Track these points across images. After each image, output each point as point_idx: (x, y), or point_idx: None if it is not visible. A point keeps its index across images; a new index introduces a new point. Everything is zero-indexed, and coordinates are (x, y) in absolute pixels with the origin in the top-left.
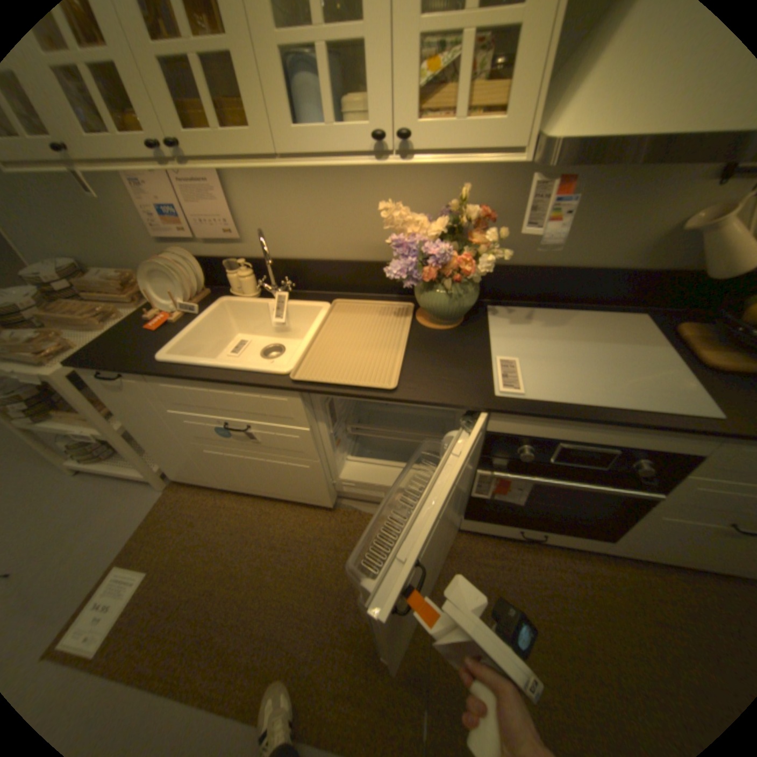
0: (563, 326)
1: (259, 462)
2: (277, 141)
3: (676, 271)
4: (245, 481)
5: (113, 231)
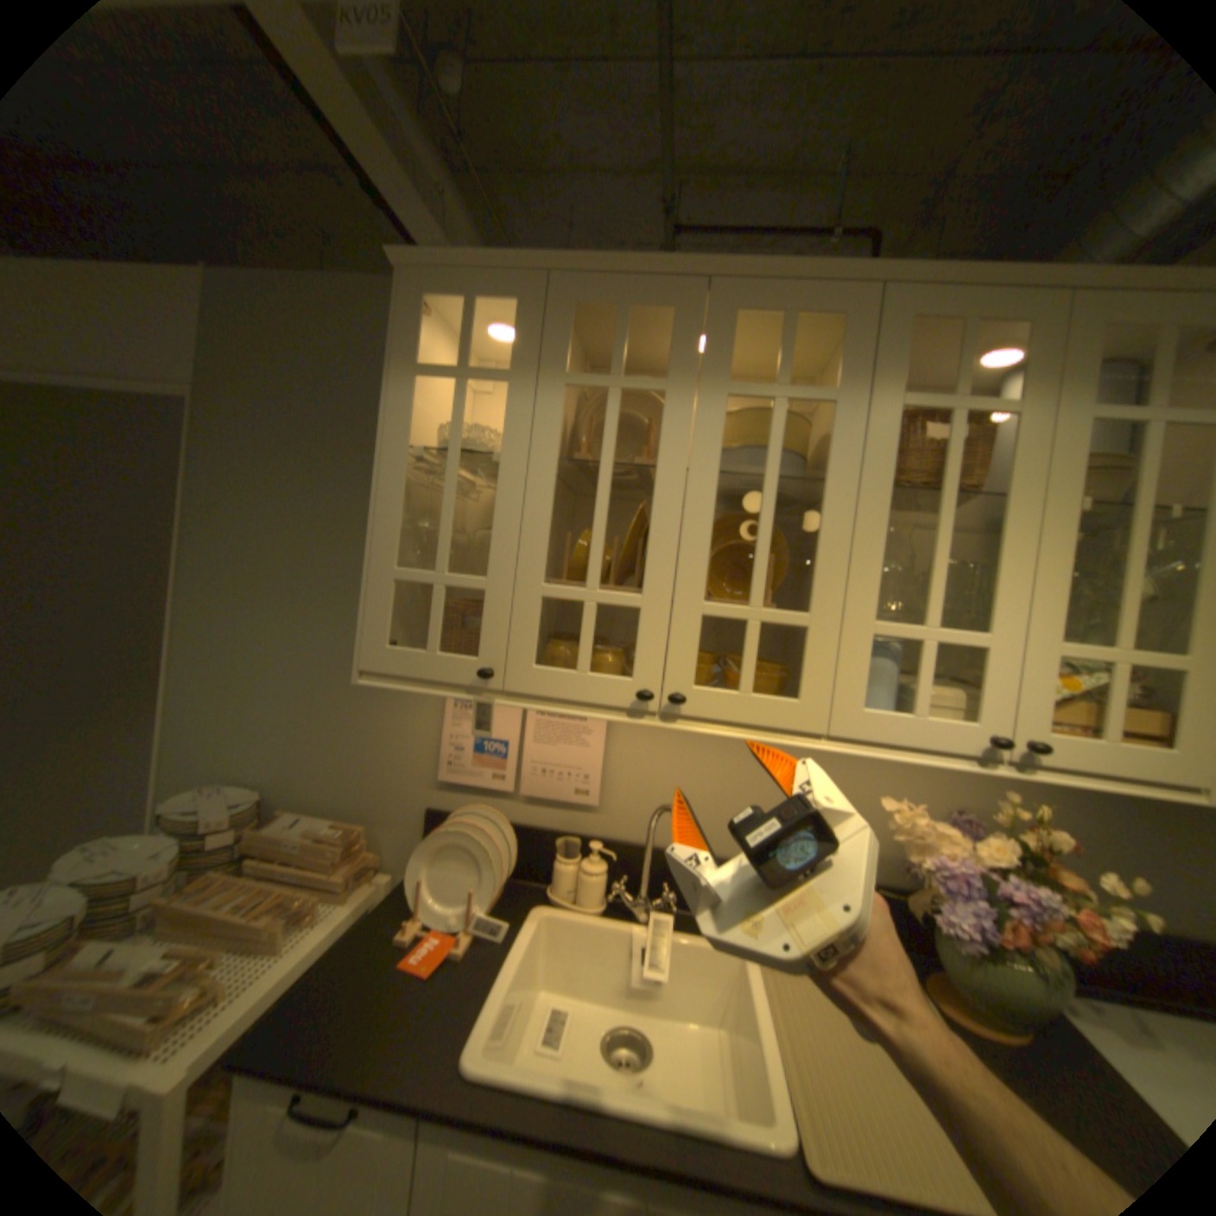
0: None
1: None
2: (839, 721)
3: None
4: None
5: (371, 758)
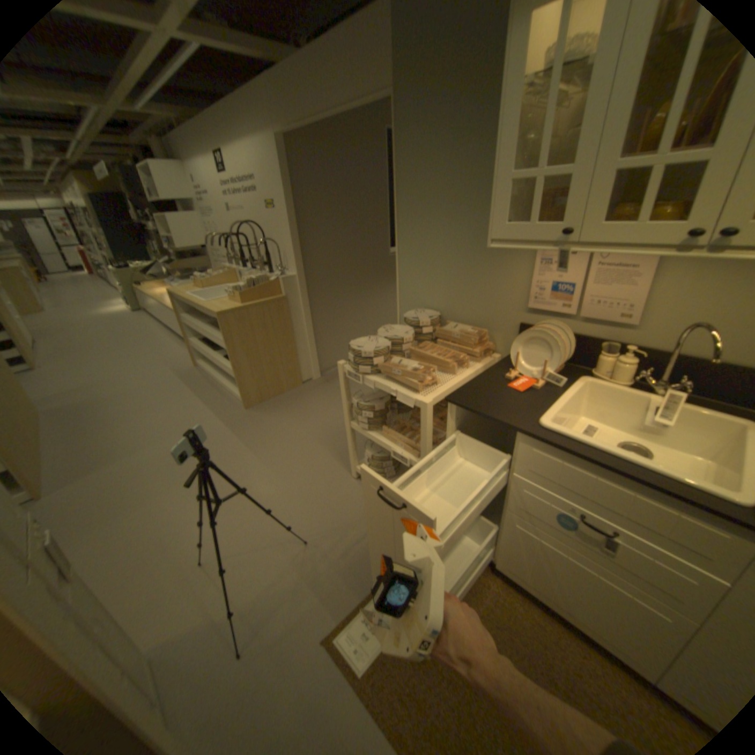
0: None
1: (587, 574)
2: None
3: None
4: (538, 579)
5: (490, 296)
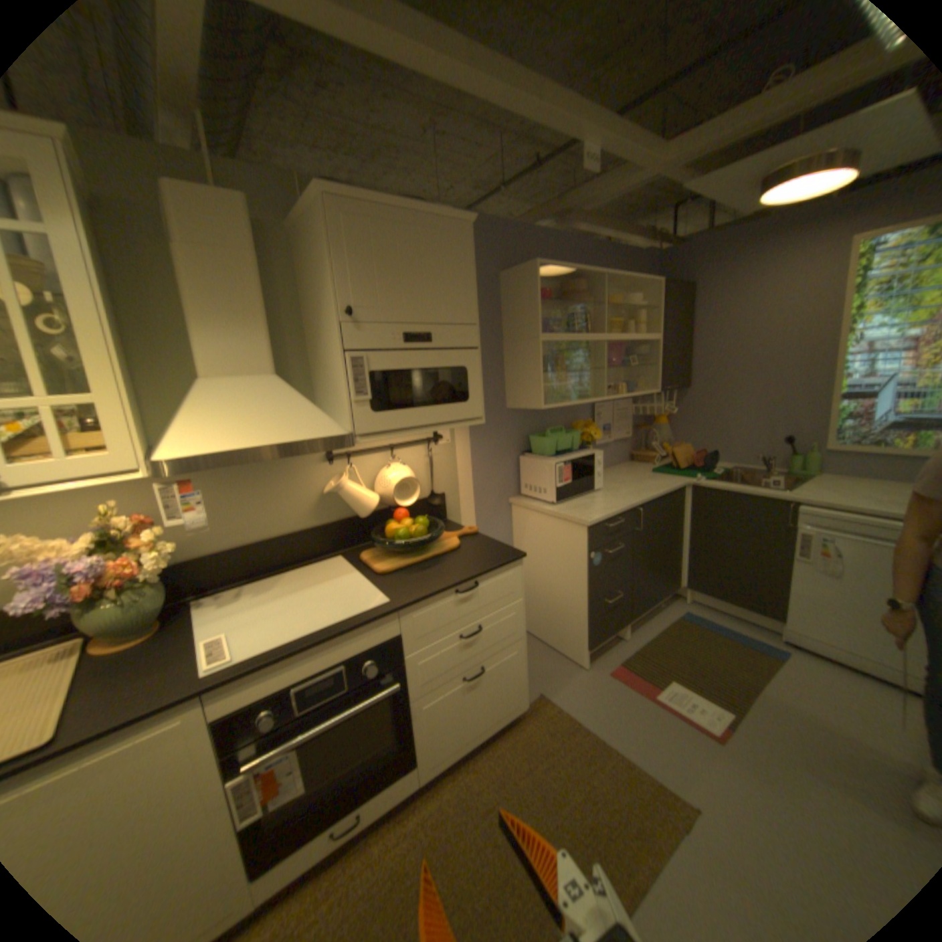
0: (274, 591)
1: None
2: None
3: (342, 520)
4: None
5: None
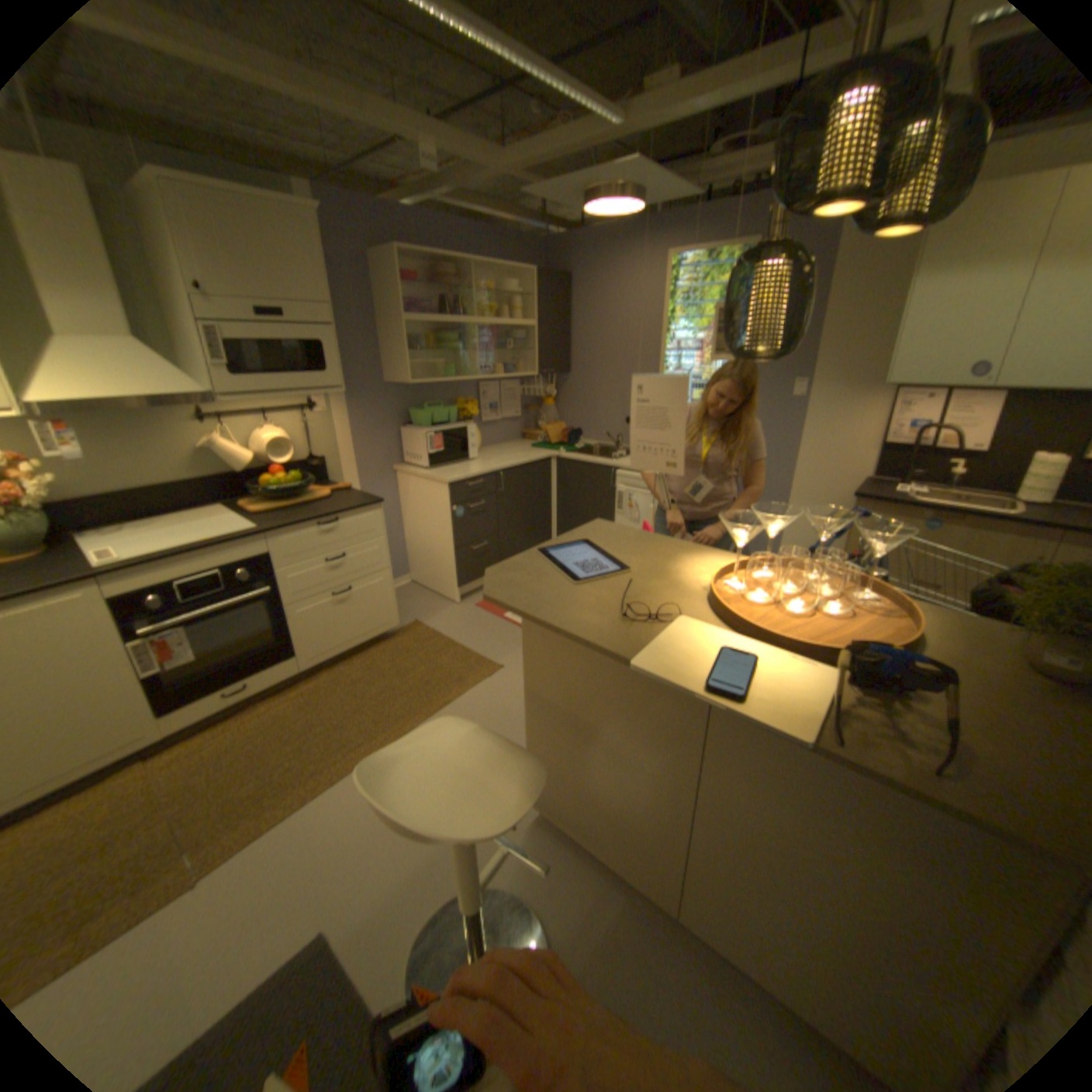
0: (156, 526)
1: None
2: None
3: (220, 474)
4: None
5: None
